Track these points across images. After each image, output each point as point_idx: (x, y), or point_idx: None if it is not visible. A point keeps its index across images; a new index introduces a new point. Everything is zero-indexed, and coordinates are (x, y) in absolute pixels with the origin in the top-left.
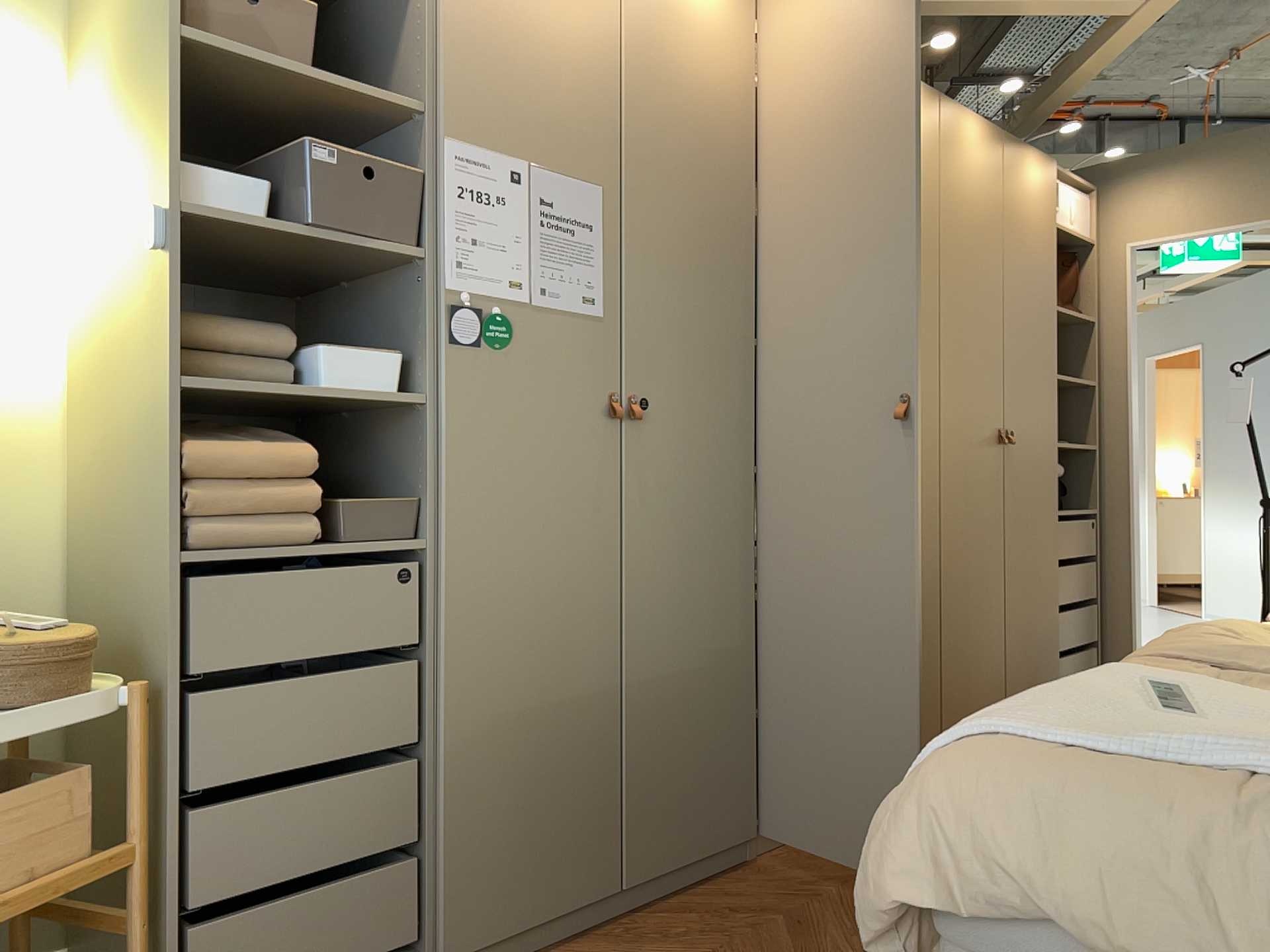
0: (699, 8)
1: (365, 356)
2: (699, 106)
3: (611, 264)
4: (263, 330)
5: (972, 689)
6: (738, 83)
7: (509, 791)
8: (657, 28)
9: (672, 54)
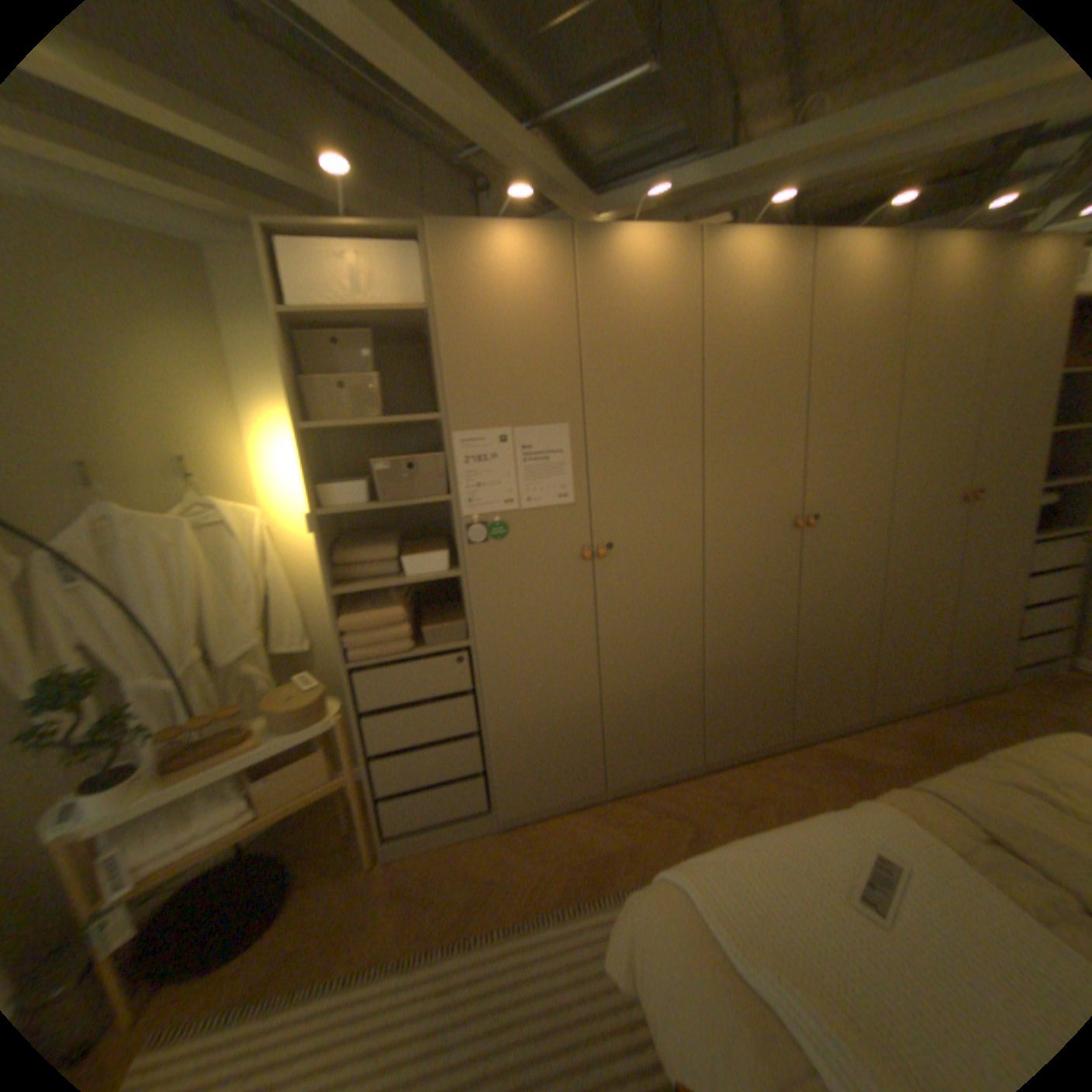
0: (645, 268)
1: (430, 556)
2: (648, 342)
3: (580, 470)
4: (382, 549)
5: (910, 676)
6: (683, 312)
7: (532, 750)
8: (608, 299)
9: (622, 313)
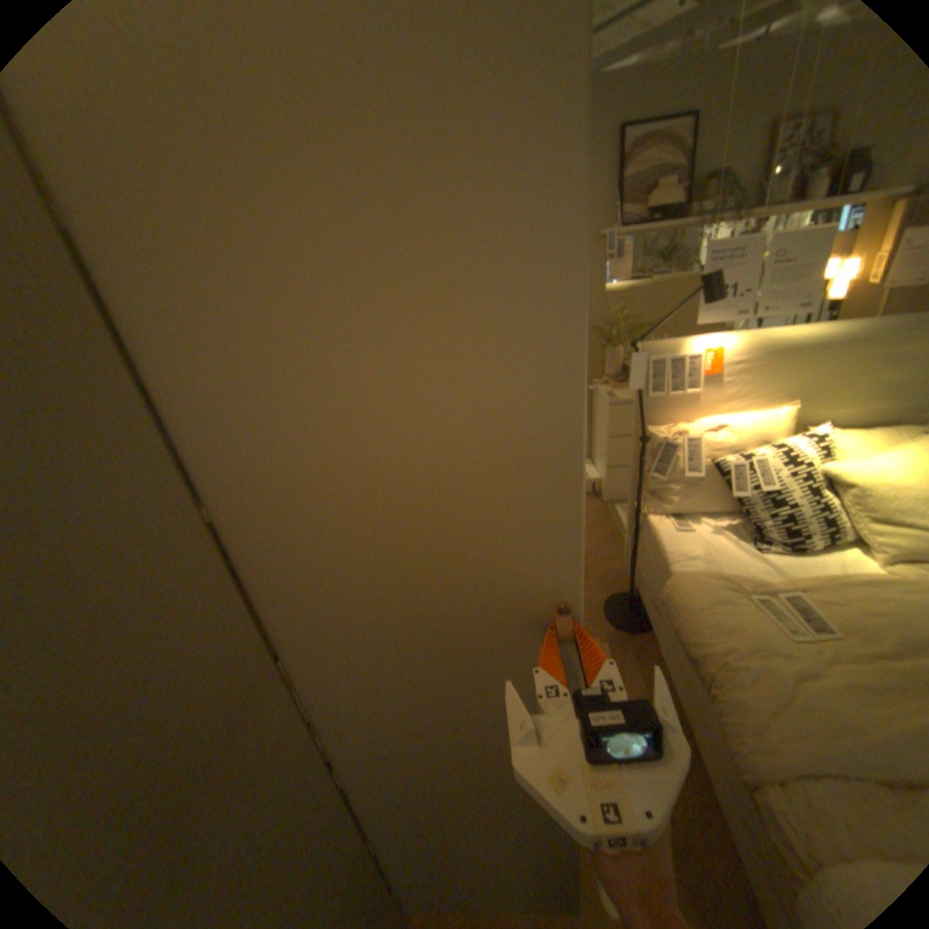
0: None
1: None
2: None
3: None
4: None
5: None
6: None
7: None
8: None
9: None
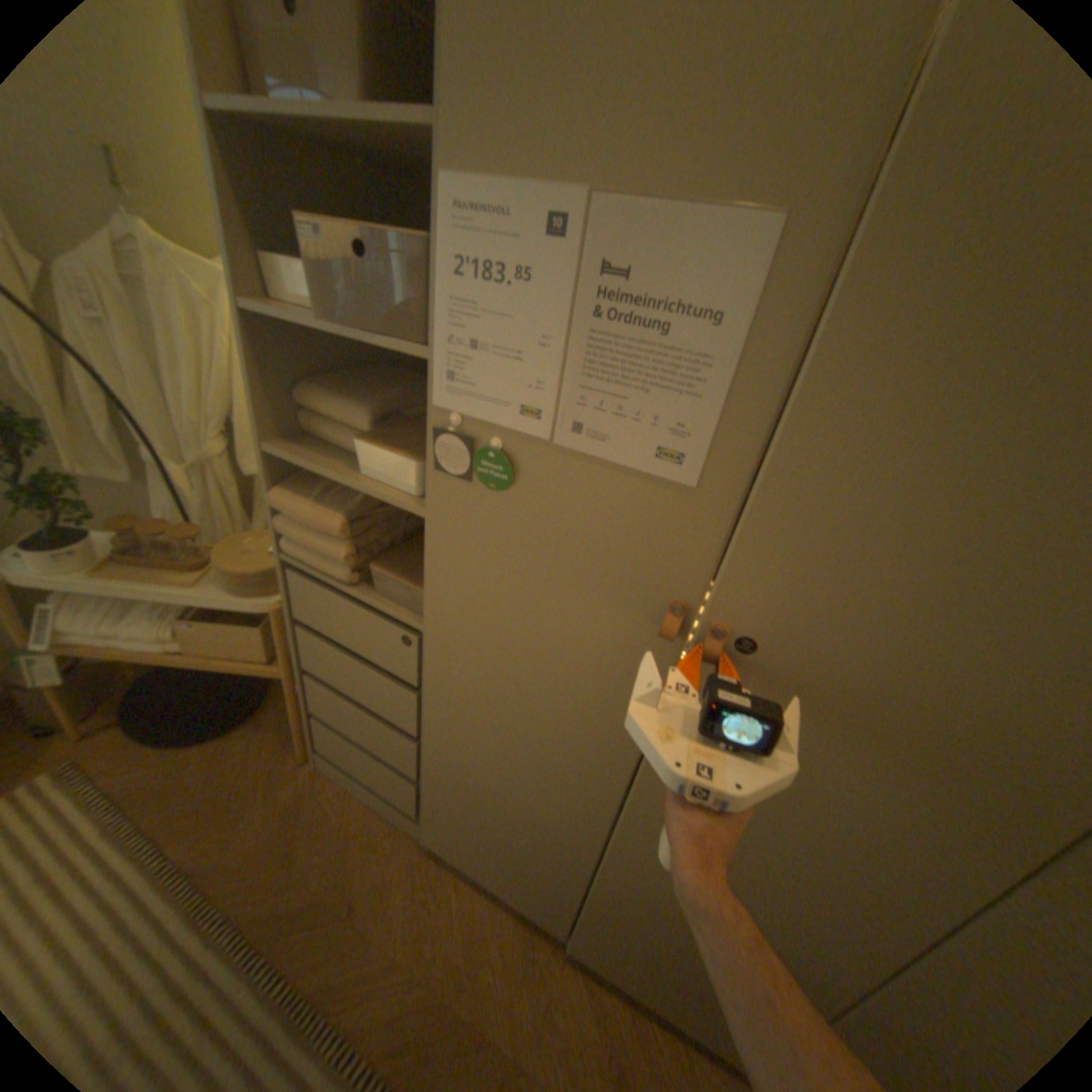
0: None
1: (393, 457)
2: None
3: (759, 400)
4: (354, 409)
5: None
6: None
7: (476, 818)
8: None
9: None
